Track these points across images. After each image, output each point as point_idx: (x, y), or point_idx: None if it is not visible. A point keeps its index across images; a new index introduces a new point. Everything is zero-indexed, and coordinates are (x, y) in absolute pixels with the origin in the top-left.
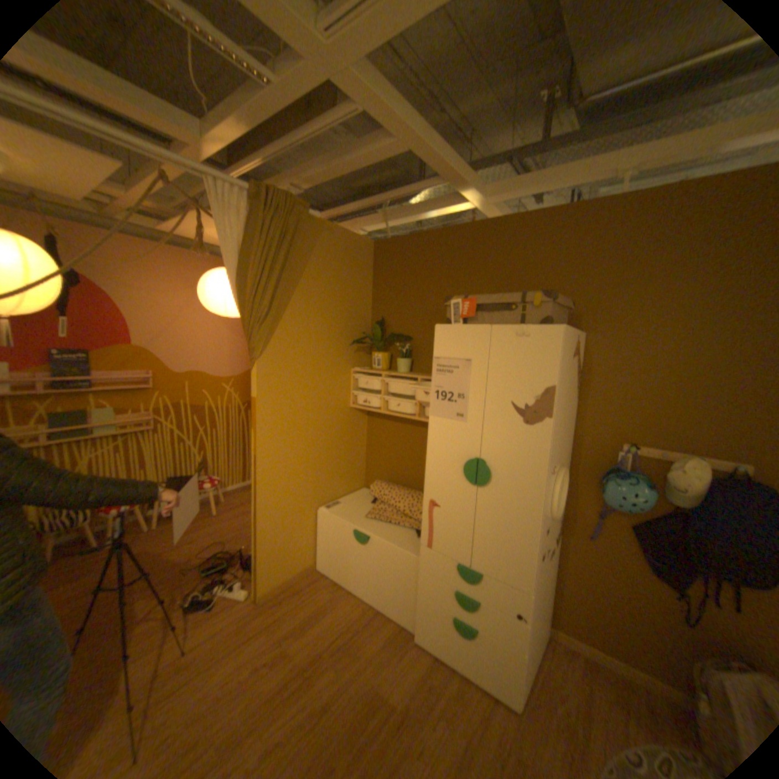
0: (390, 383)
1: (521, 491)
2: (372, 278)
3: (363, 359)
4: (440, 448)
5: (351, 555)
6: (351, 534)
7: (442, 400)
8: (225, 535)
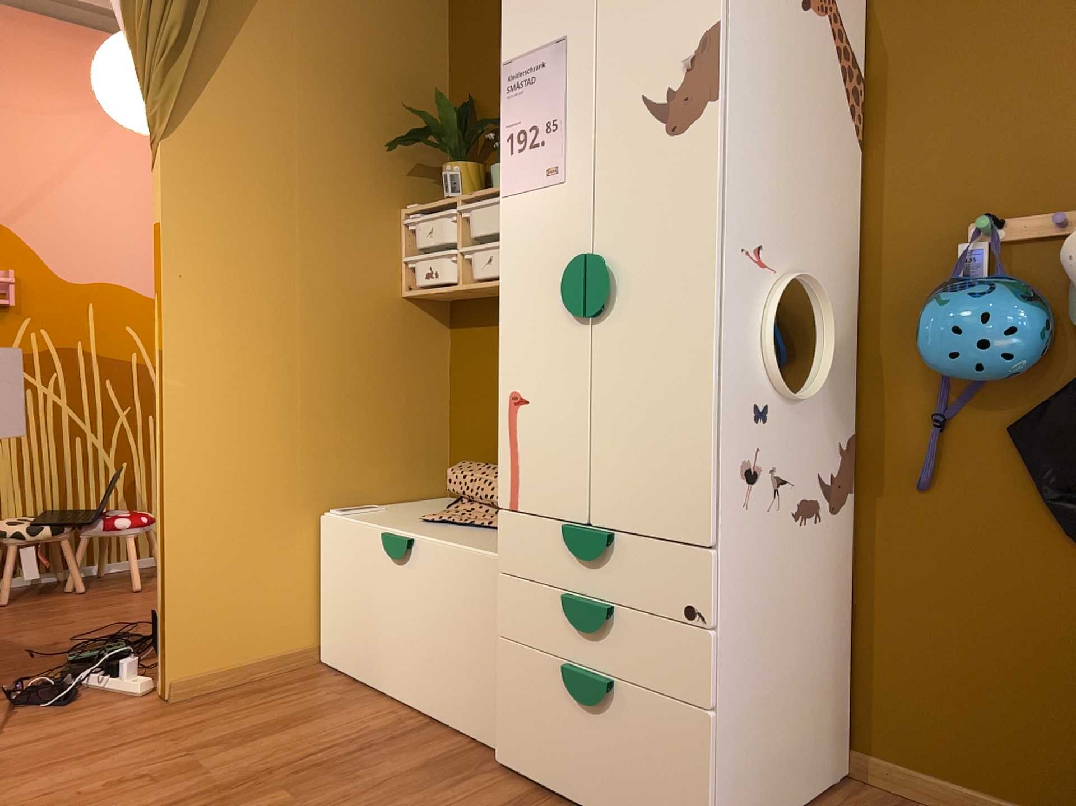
0: (474, 216)
1: (674, 294)
2: (448, 19)
3: (433, 195)
4: (522, 263)
5: (380, 598)
6: (379, 547)
7: (522, 150)
8: (145, 614)
